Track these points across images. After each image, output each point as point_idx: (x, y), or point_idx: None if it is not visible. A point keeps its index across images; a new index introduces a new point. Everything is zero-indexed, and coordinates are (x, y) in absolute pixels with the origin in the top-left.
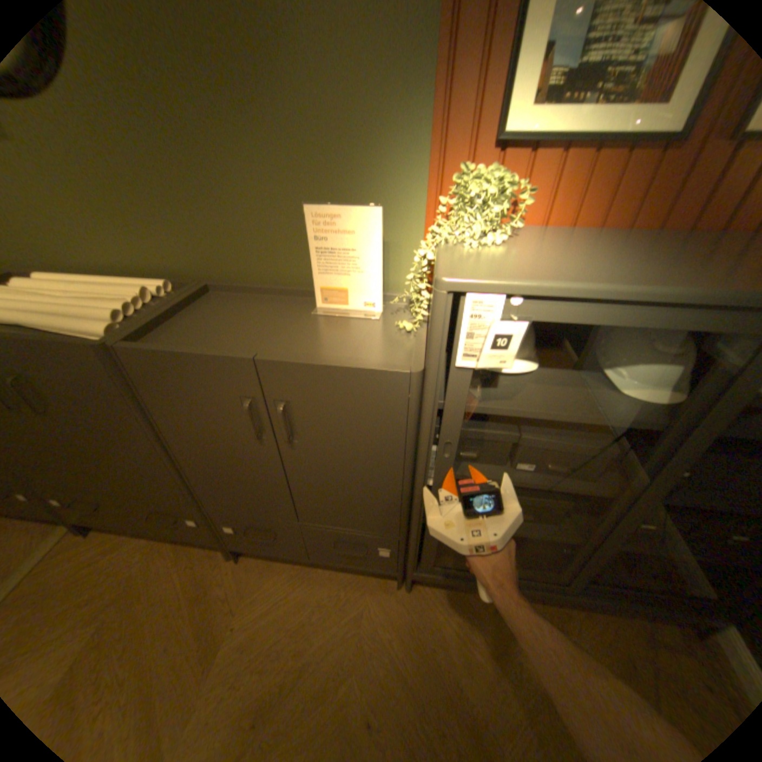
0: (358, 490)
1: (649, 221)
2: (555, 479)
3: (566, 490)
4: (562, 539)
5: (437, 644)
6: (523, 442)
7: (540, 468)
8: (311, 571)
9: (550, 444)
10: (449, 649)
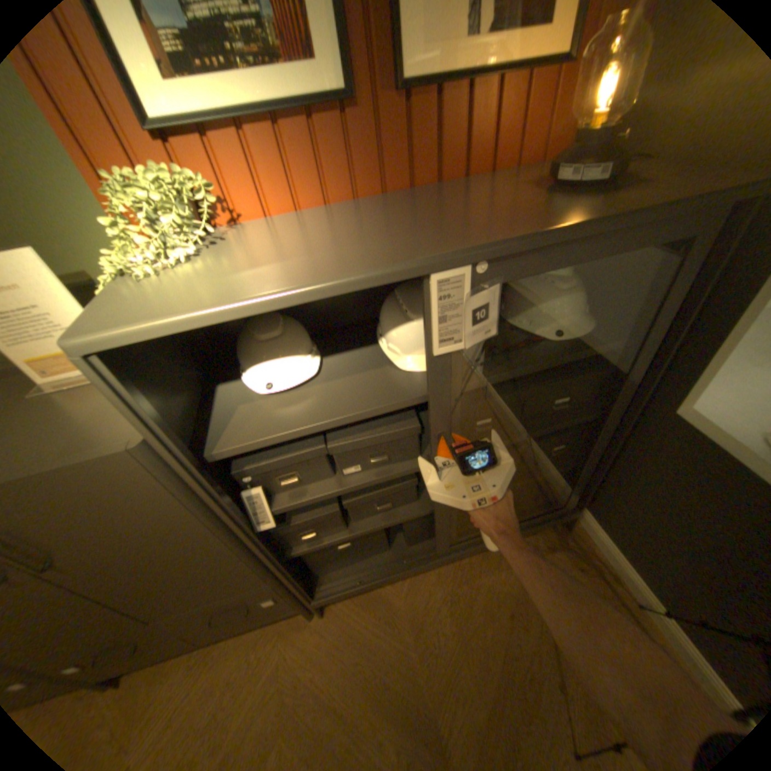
0: (181, 572)
1: (368, 188)
2: (382, 470)
3: (394, 477)
4: (427, 510)
5: (357, 656)
6: (331, 452)
7: (364, 466)
8: (211, 649)
9: (357, 444)
10: (370, 655)
